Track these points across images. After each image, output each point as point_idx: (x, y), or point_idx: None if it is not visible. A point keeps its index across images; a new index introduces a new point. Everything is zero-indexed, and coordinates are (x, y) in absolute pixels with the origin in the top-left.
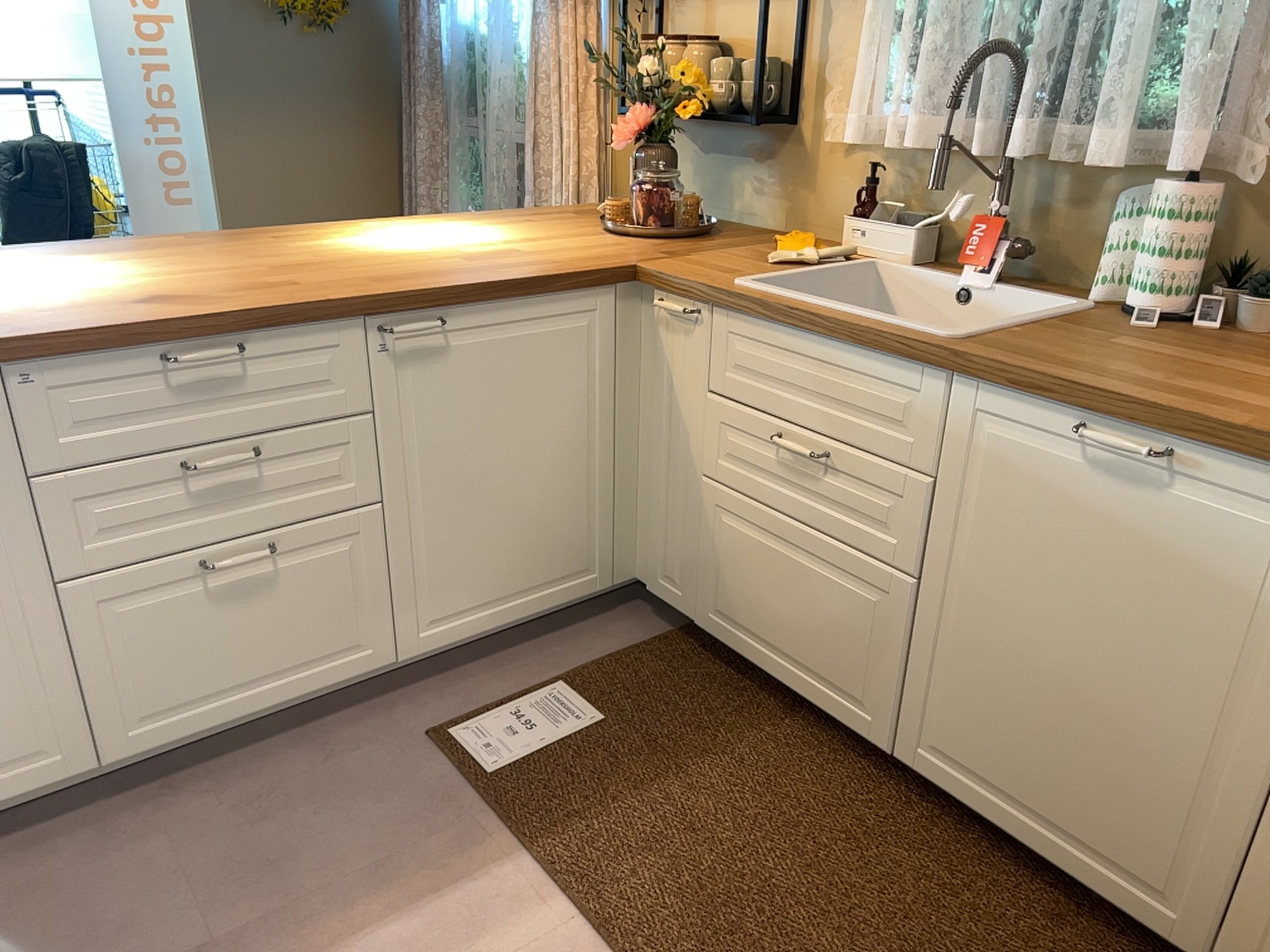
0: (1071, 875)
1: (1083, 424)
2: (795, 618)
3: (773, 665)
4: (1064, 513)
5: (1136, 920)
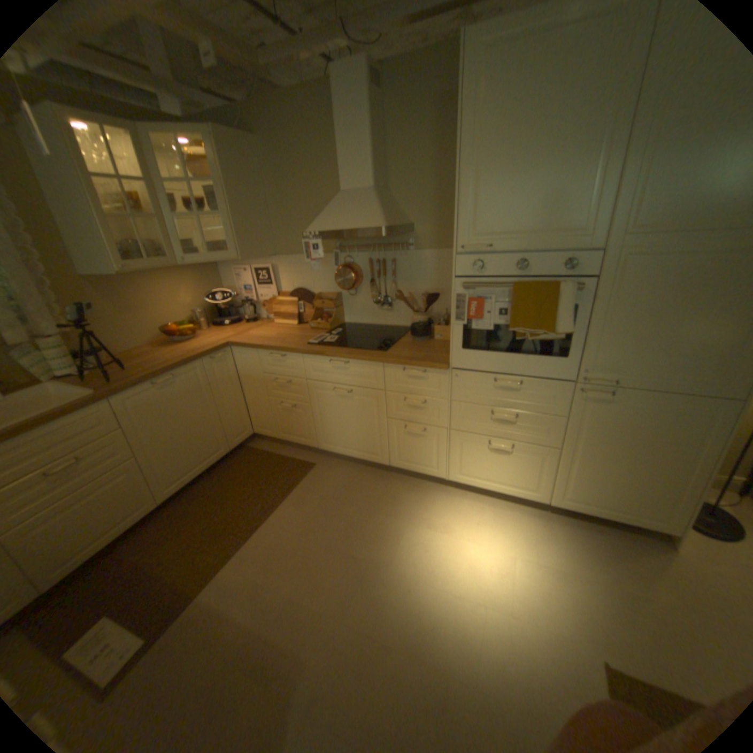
0: (207, 468)
1: (152, 383)
2: (99, 519)
3: (100, 546)
4: (160, 404)
5: (220, 459)
